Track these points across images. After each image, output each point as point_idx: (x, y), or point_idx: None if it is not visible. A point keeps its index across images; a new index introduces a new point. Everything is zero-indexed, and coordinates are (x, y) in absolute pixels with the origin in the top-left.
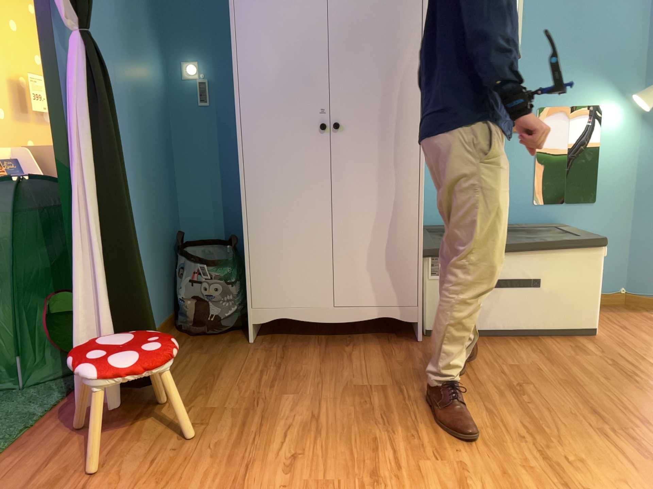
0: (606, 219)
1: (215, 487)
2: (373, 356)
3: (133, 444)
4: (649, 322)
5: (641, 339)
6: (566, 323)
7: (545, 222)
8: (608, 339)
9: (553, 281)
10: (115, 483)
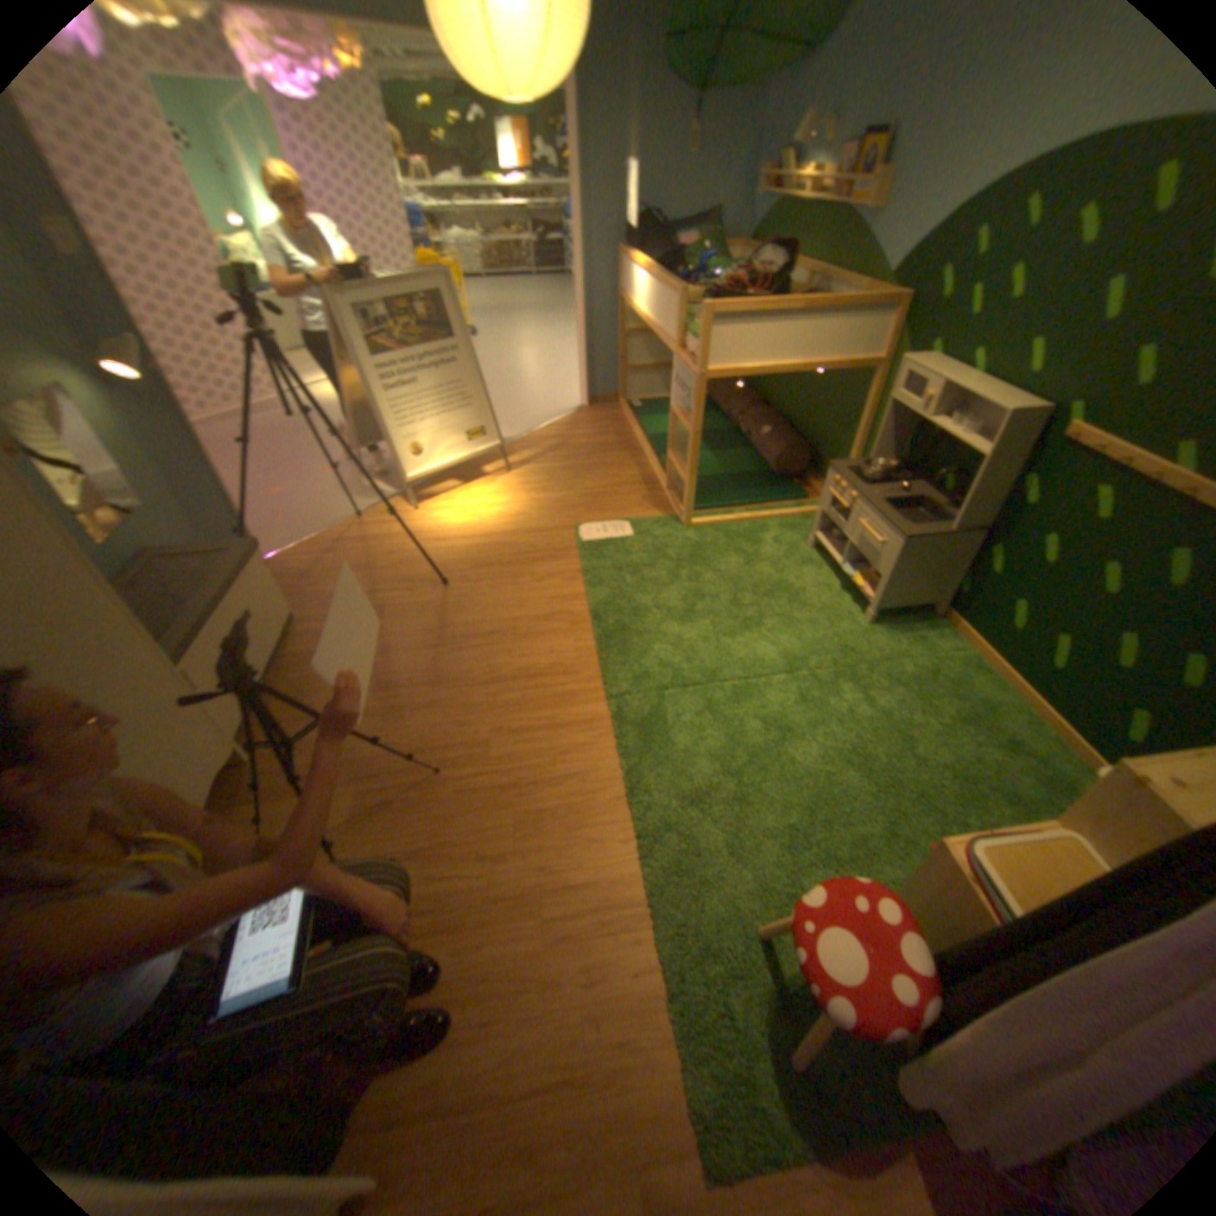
0: (156, 515)
1: (521, 919)
2: (265, 814)
3: (444, 1076)
4: (277, 580)
5: (311, 593)
6: (278, 627)
7: (118, 557)
8: (302, 612)
9: (251, 603)
10: (520, 1045)
